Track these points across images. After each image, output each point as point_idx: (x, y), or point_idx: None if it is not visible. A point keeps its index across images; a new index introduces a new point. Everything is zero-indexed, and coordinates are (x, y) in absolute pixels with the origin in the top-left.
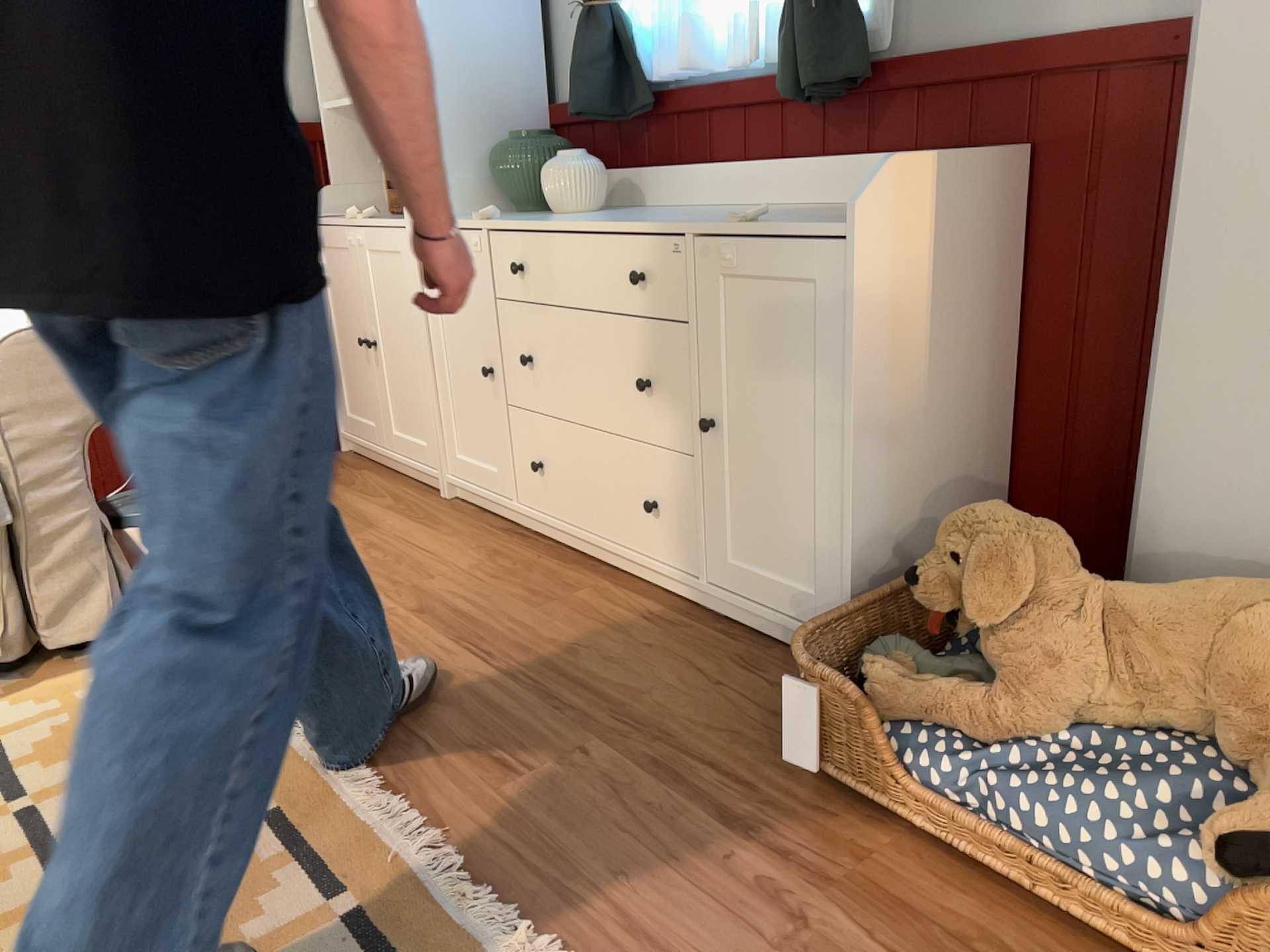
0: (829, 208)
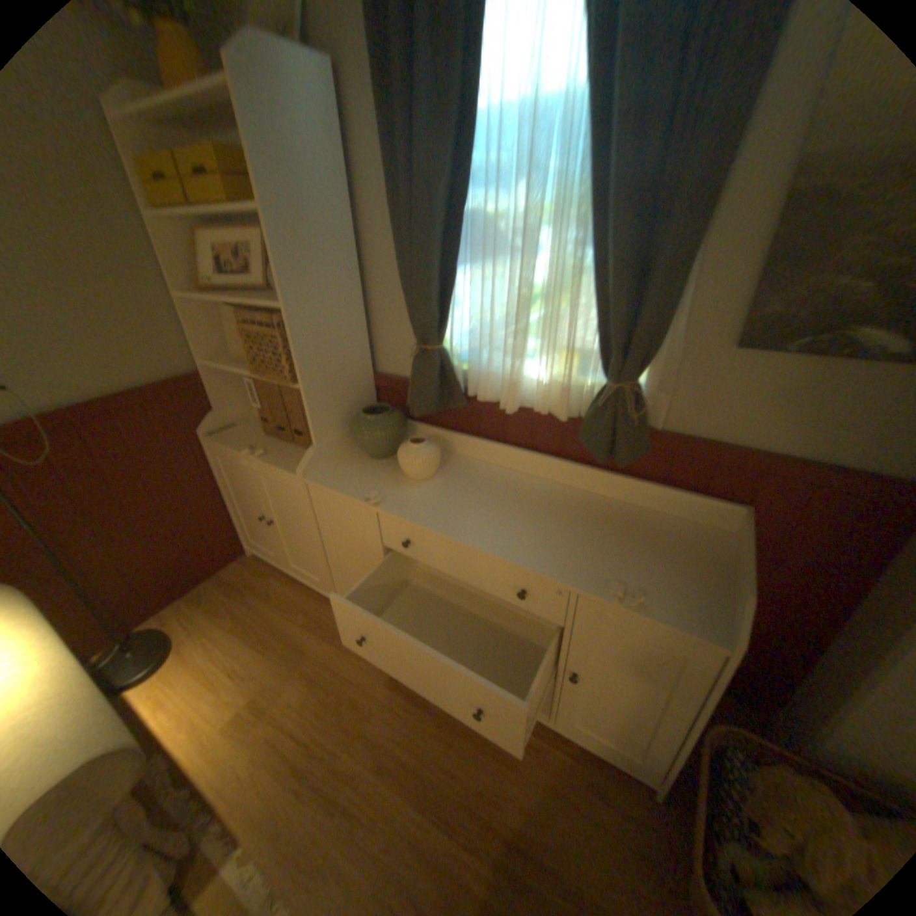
0: (610, 507)
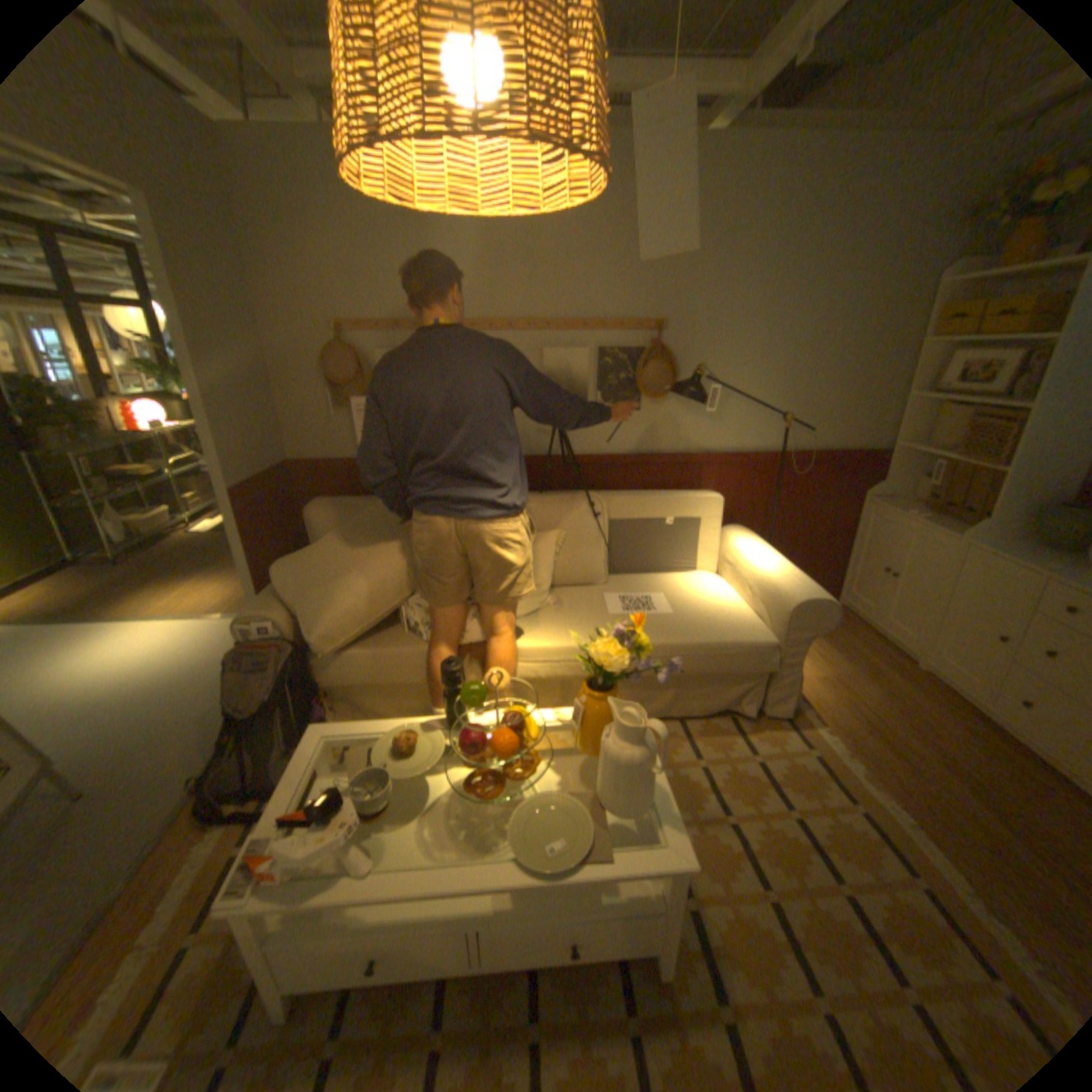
0: None
